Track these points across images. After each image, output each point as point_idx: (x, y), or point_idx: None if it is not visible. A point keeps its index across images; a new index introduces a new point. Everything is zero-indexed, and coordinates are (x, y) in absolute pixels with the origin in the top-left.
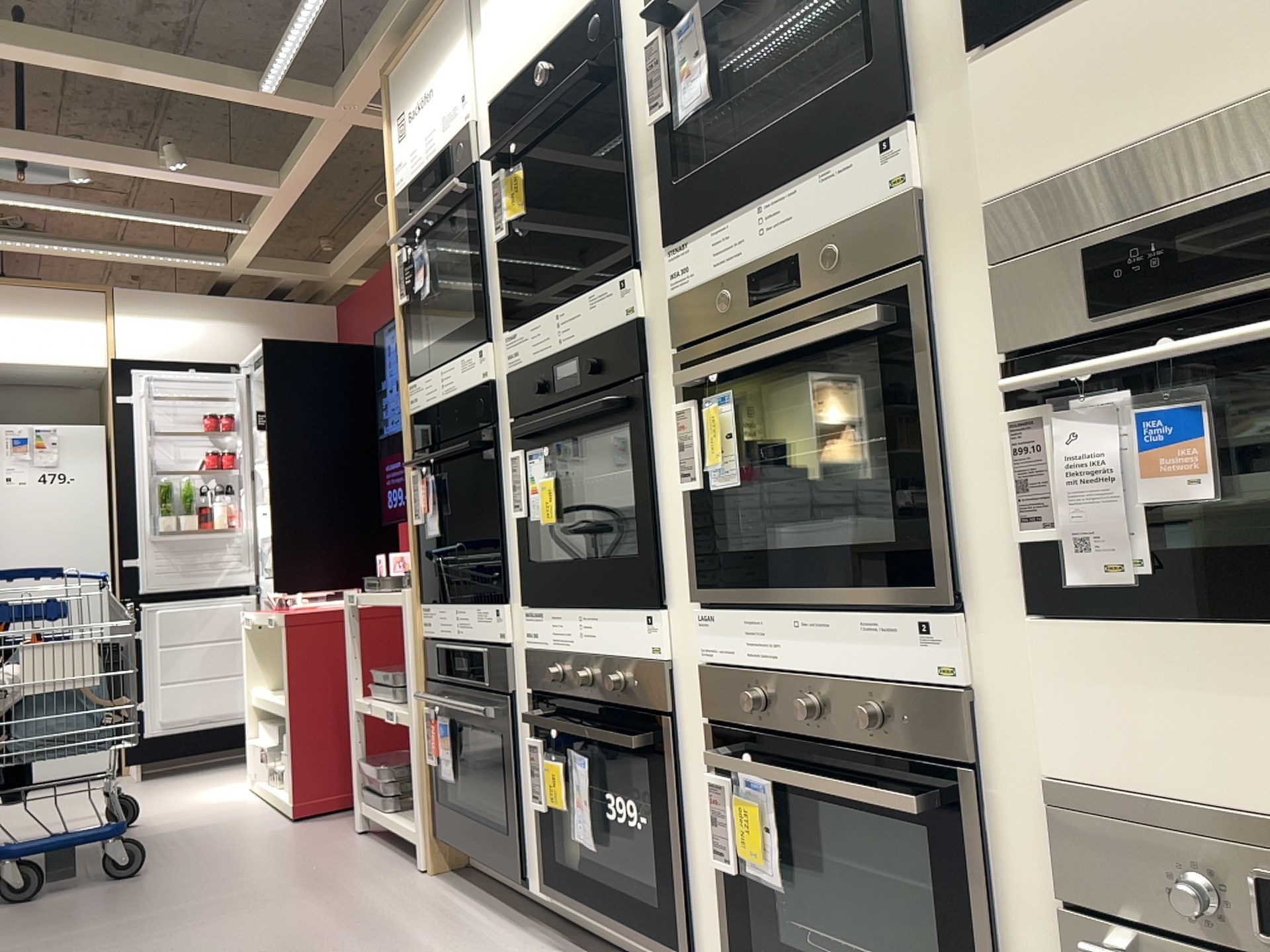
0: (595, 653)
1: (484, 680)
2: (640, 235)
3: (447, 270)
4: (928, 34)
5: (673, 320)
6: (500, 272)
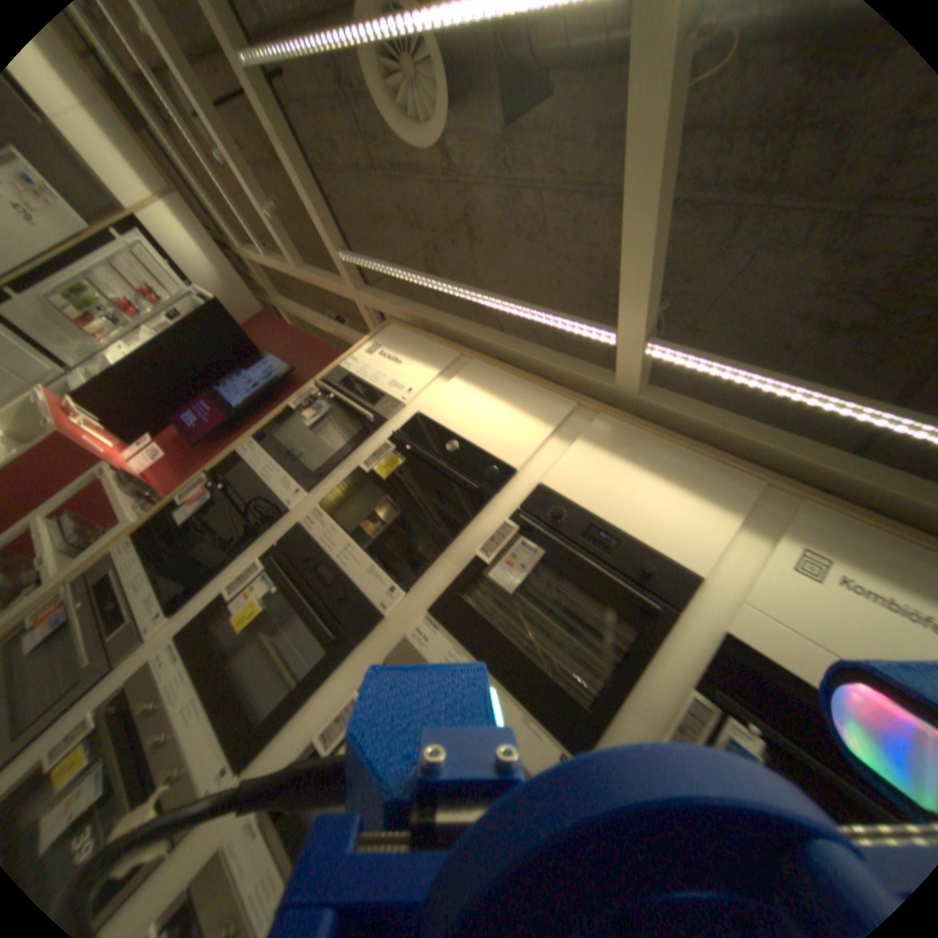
0: (180, 736)
1: (111, 637)
2: (422, 583)
3: (325, 424)
4: (624, 741)
5: (397, 648)
6: (347, 481)
